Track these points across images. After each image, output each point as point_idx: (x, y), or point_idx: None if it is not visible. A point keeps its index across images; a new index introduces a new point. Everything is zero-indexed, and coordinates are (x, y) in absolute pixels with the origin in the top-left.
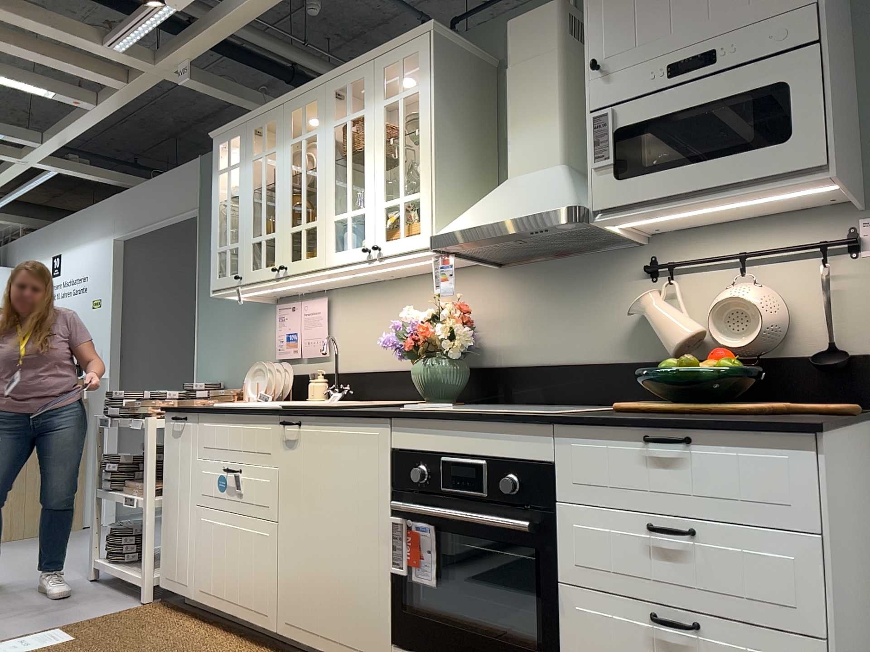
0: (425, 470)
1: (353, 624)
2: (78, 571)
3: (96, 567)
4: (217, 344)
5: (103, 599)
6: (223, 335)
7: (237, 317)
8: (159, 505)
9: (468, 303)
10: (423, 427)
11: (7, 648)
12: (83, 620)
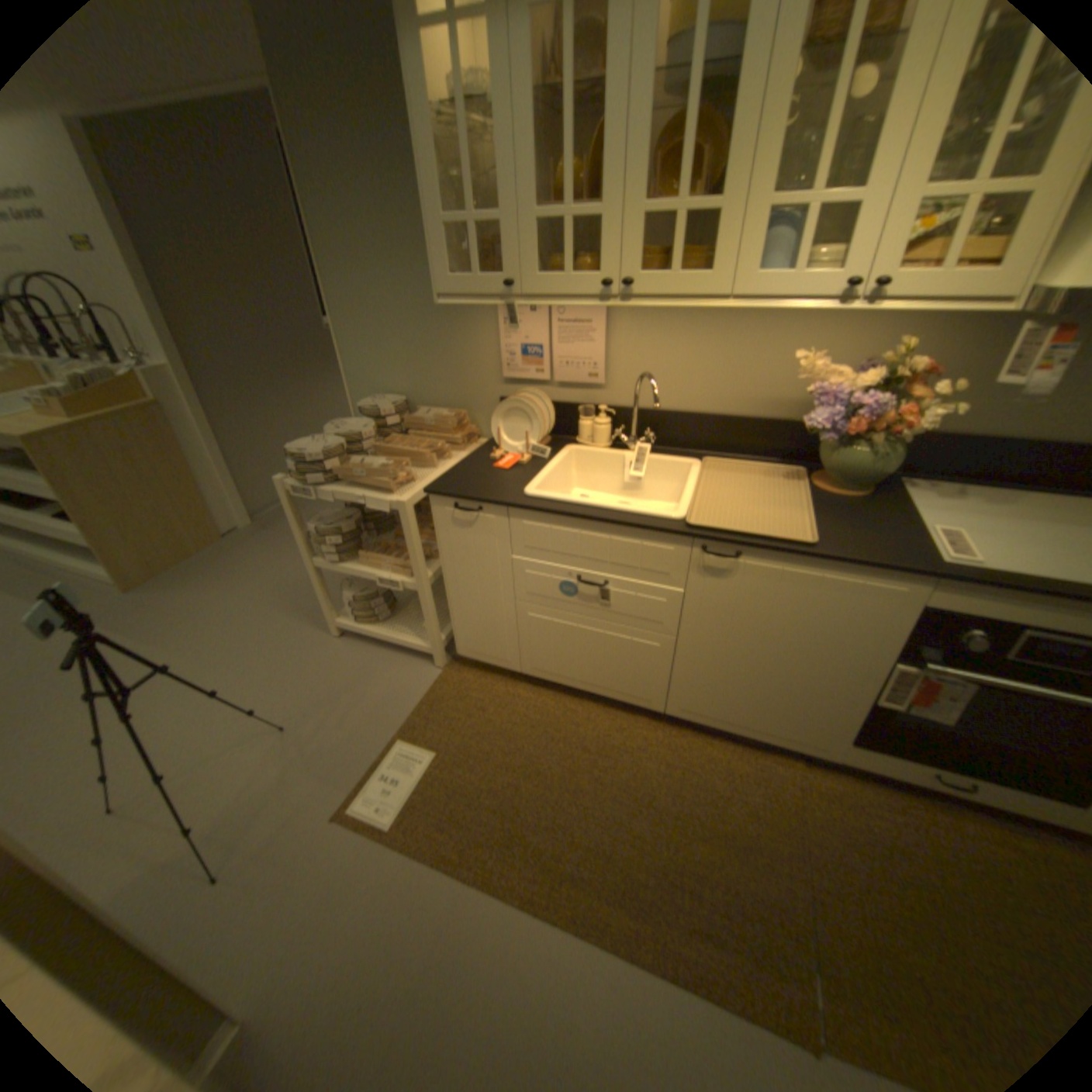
0: (984, 636)
1: (796, 727)
2: (304, 624)
3: (341, 627)
4: (377, 342)
5: (386, 669)
6: (388, 330)
7: (410, 306)
8: (432, 585)
9: (889, 343)
10: (1008, 597)
11: (380, 794)
12: (408, 715)
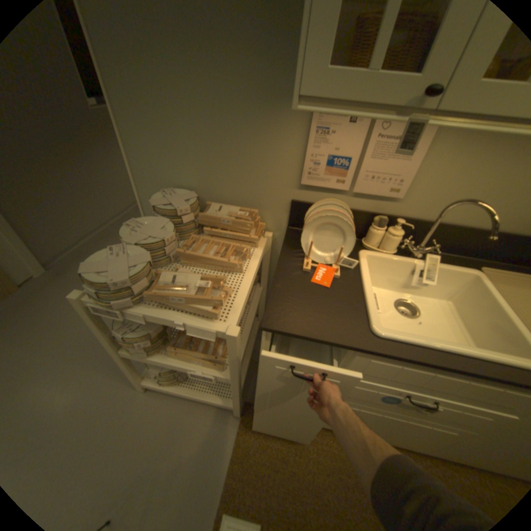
0: None
1: None
2: (109, 380)
3: (145, 387)
4: (166, 137)
5: (192, 424)
6: (179, 126)
7: (208, 101)
8: (240, 374)
9: None
10: None
11: None
12: (224, 479)
